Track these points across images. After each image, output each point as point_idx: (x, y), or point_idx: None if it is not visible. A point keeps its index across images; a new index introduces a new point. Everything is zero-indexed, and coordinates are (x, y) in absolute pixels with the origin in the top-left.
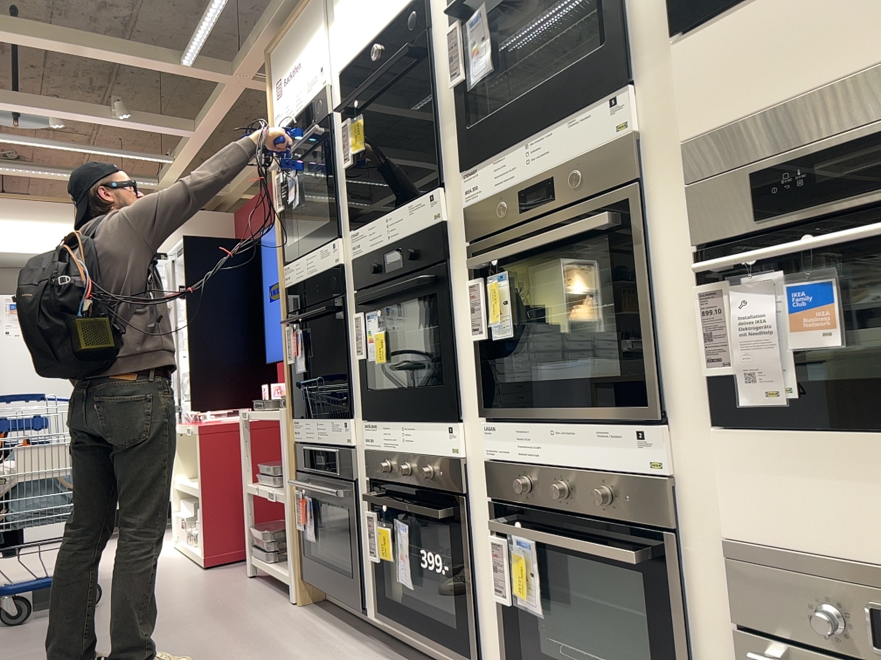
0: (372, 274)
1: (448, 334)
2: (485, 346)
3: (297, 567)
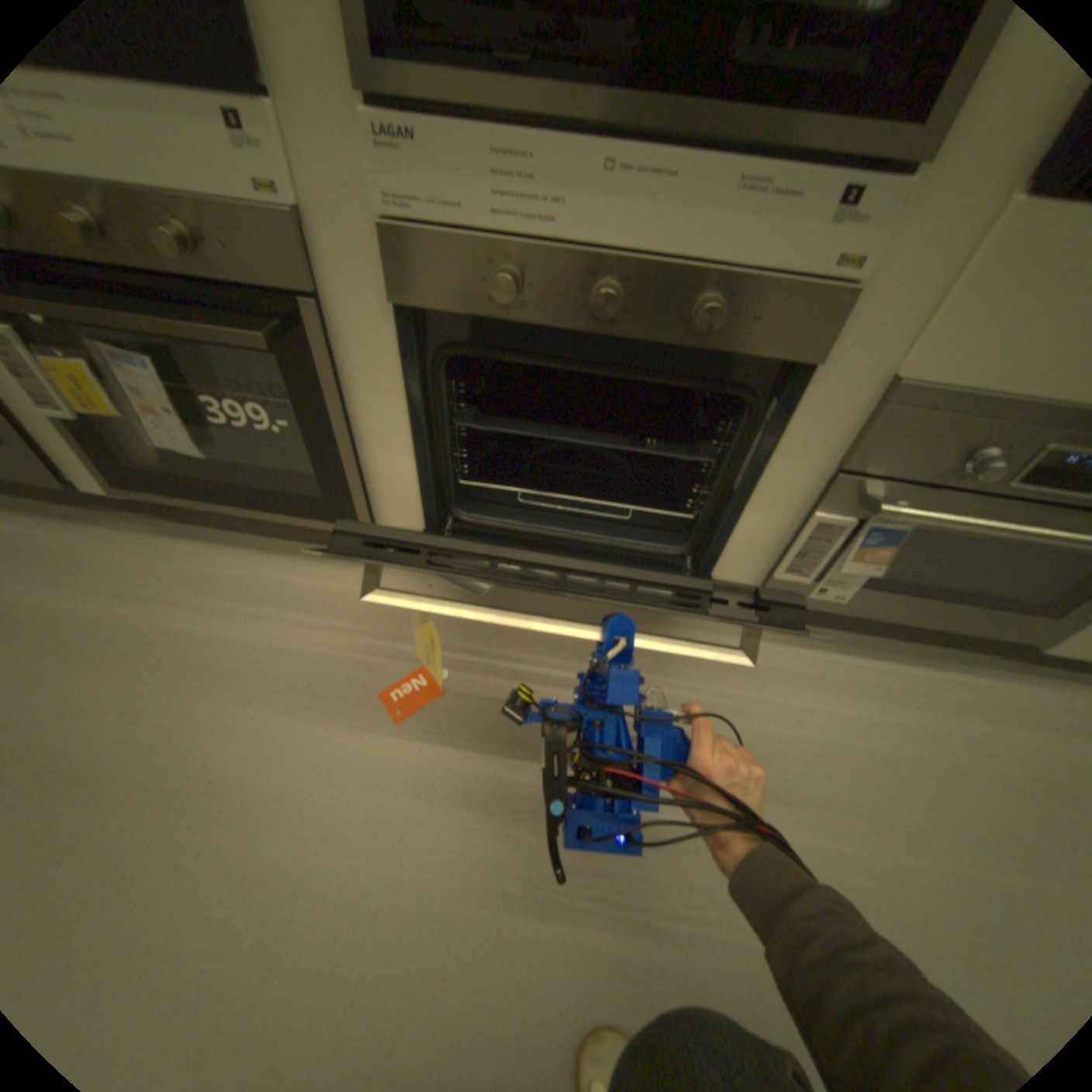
0: None
1: None
2: None
3: None
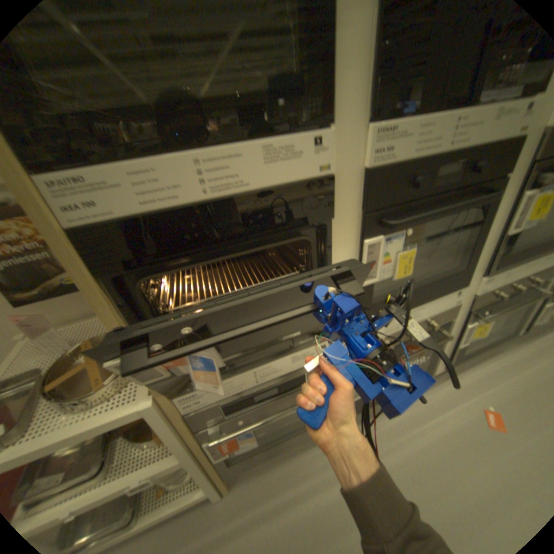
0: (411, 190)
1: (486, 235)
2: (512, 236)
3: (217, 480)
